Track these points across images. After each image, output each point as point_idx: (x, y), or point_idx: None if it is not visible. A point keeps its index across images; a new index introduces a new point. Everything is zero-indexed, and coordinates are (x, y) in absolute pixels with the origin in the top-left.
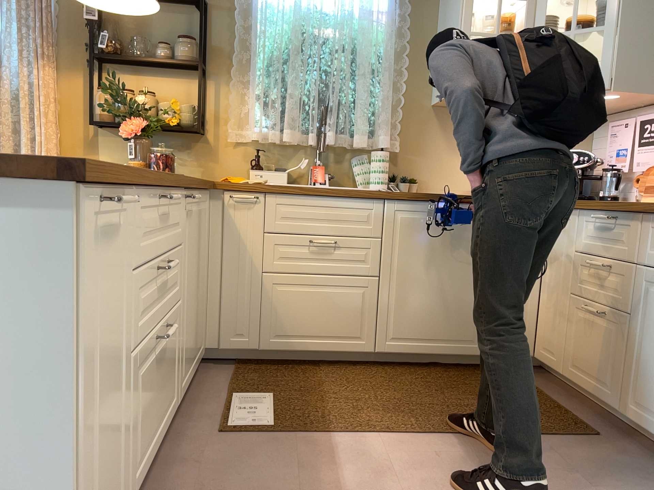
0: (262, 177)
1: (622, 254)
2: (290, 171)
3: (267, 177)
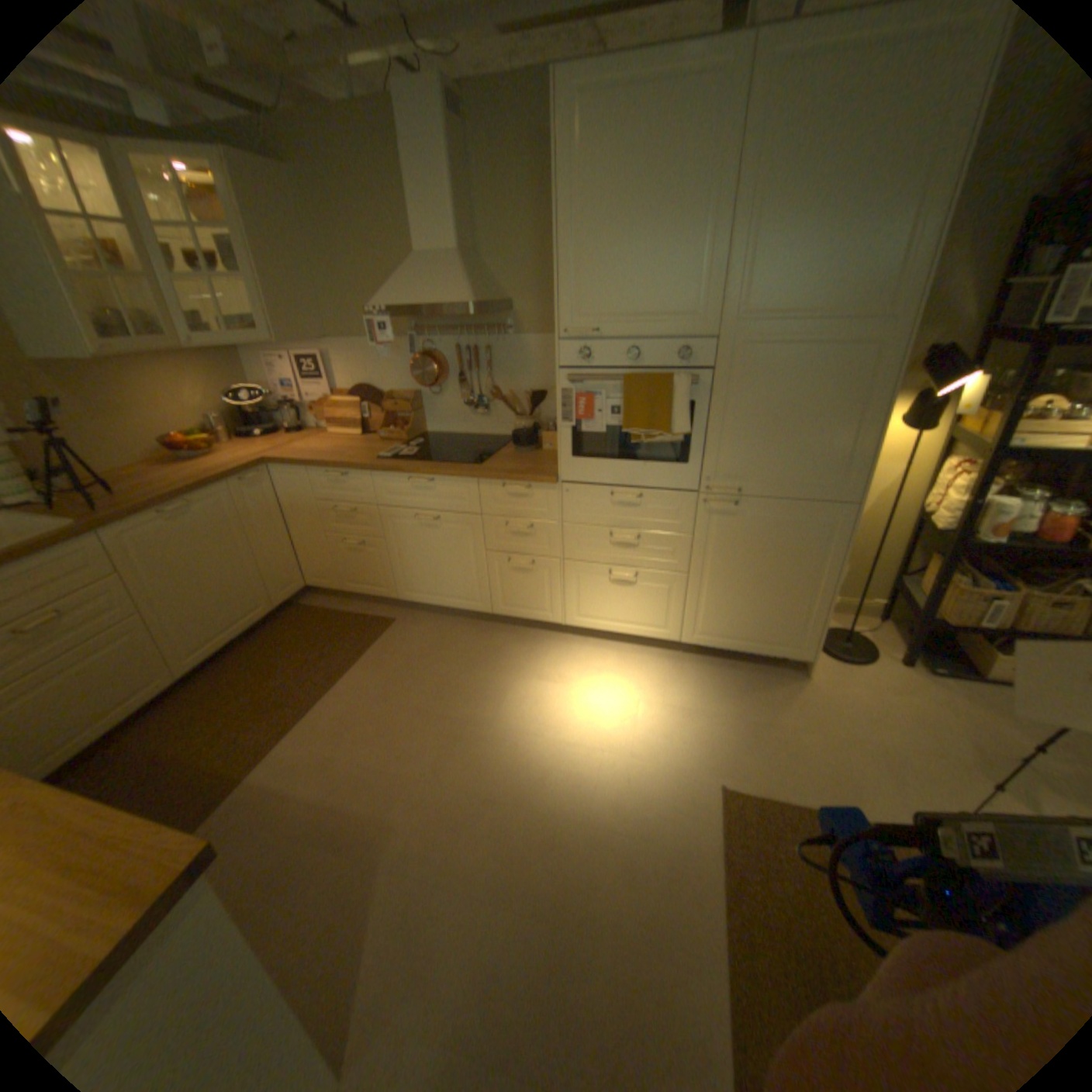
0: None
1: (361, 499)
2: None
3: None
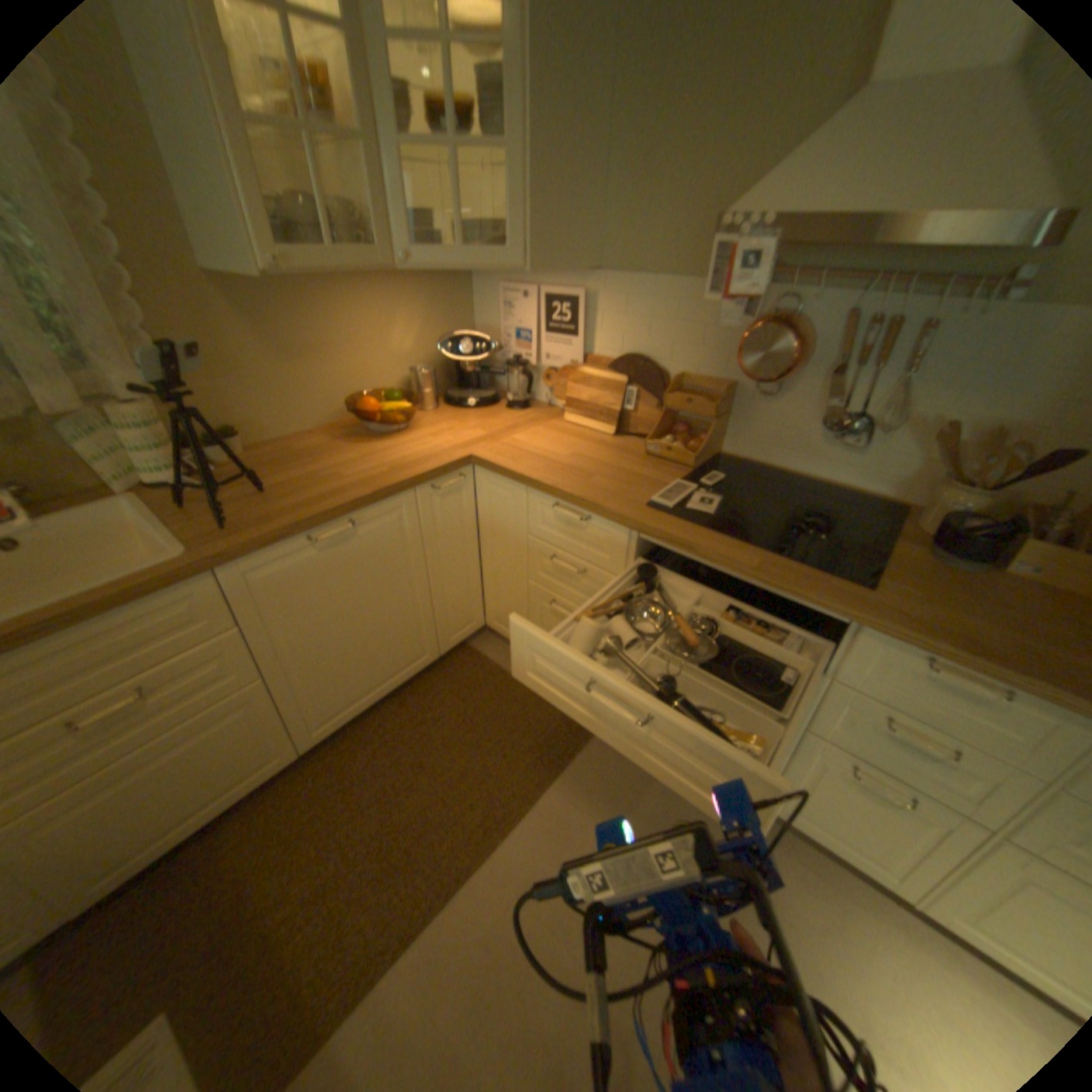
0: None
1: (599, 559)
2: None
3: None
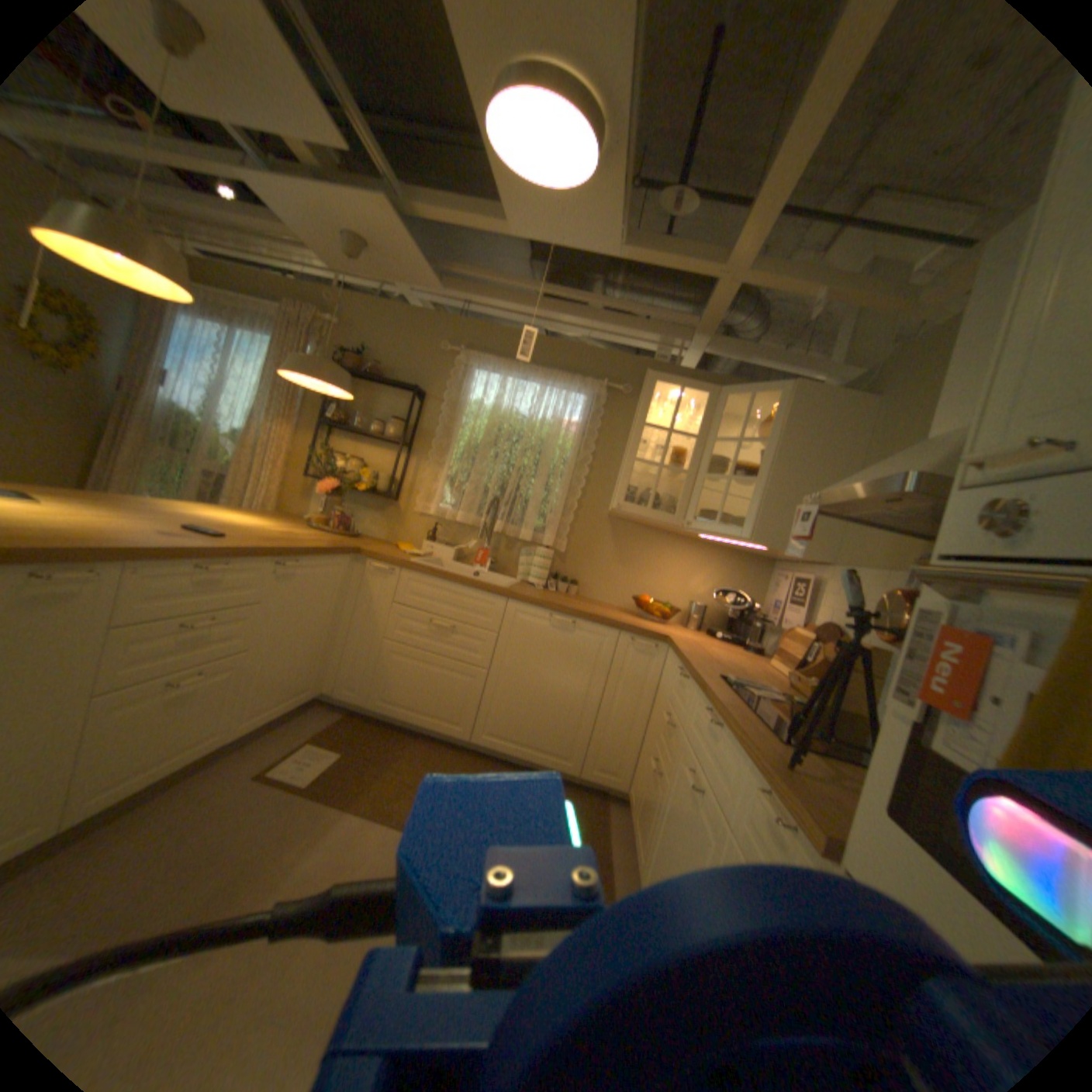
0: (431, 550)
1: (682, 717)
2: (462, 549)
3: (436, 551)
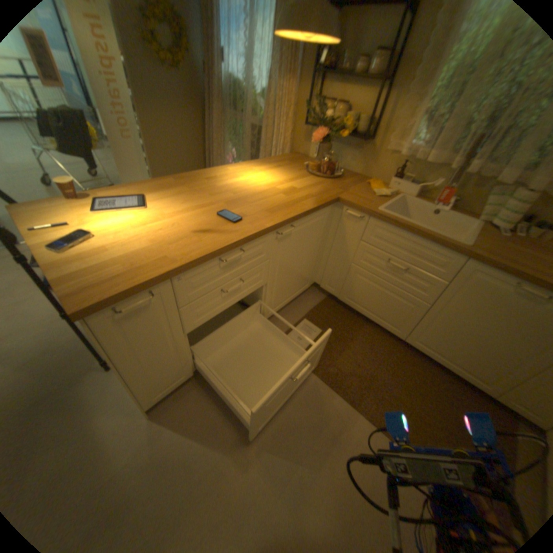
0: (399, 186)
1: None
2: (427, 183)
3: (403, 187)
